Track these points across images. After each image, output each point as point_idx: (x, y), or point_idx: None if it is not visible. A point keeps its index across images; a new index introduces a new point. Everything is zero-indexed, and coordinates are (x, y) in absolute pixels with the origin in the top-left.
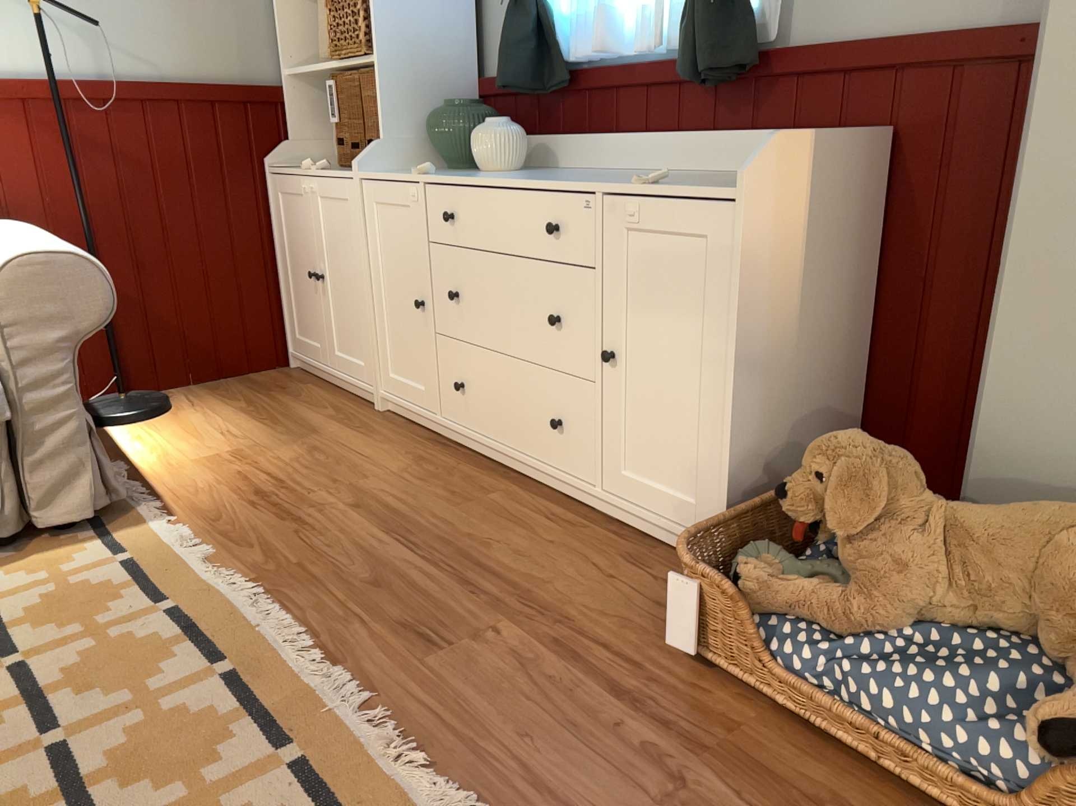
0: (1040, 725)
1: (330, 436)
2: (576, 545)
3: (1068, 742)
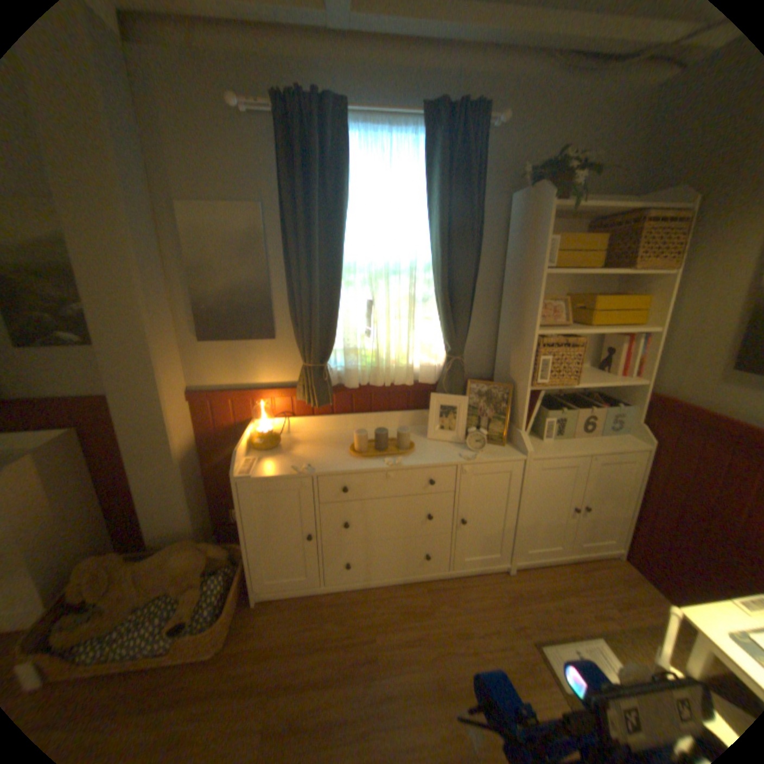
0: (166, 632)
1: None
2: None
3: (174, 633)
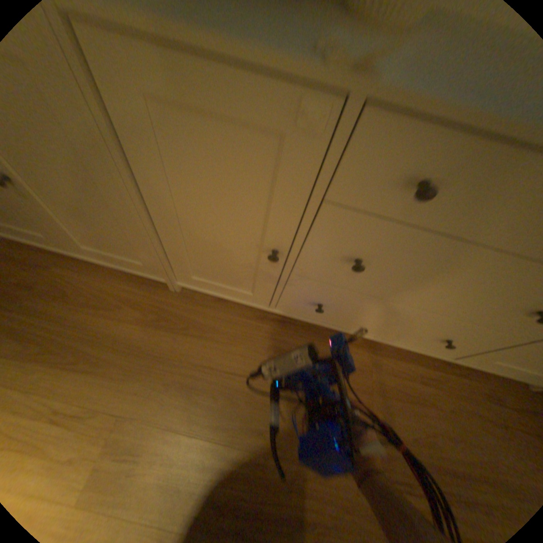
0: None
1: (178, 355)
2: (463, 403)
3: None
